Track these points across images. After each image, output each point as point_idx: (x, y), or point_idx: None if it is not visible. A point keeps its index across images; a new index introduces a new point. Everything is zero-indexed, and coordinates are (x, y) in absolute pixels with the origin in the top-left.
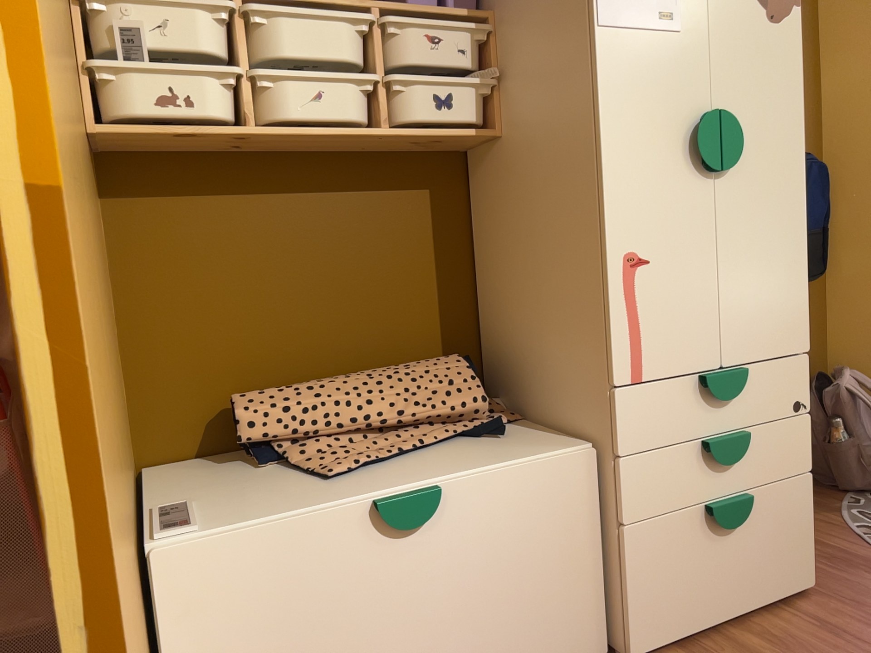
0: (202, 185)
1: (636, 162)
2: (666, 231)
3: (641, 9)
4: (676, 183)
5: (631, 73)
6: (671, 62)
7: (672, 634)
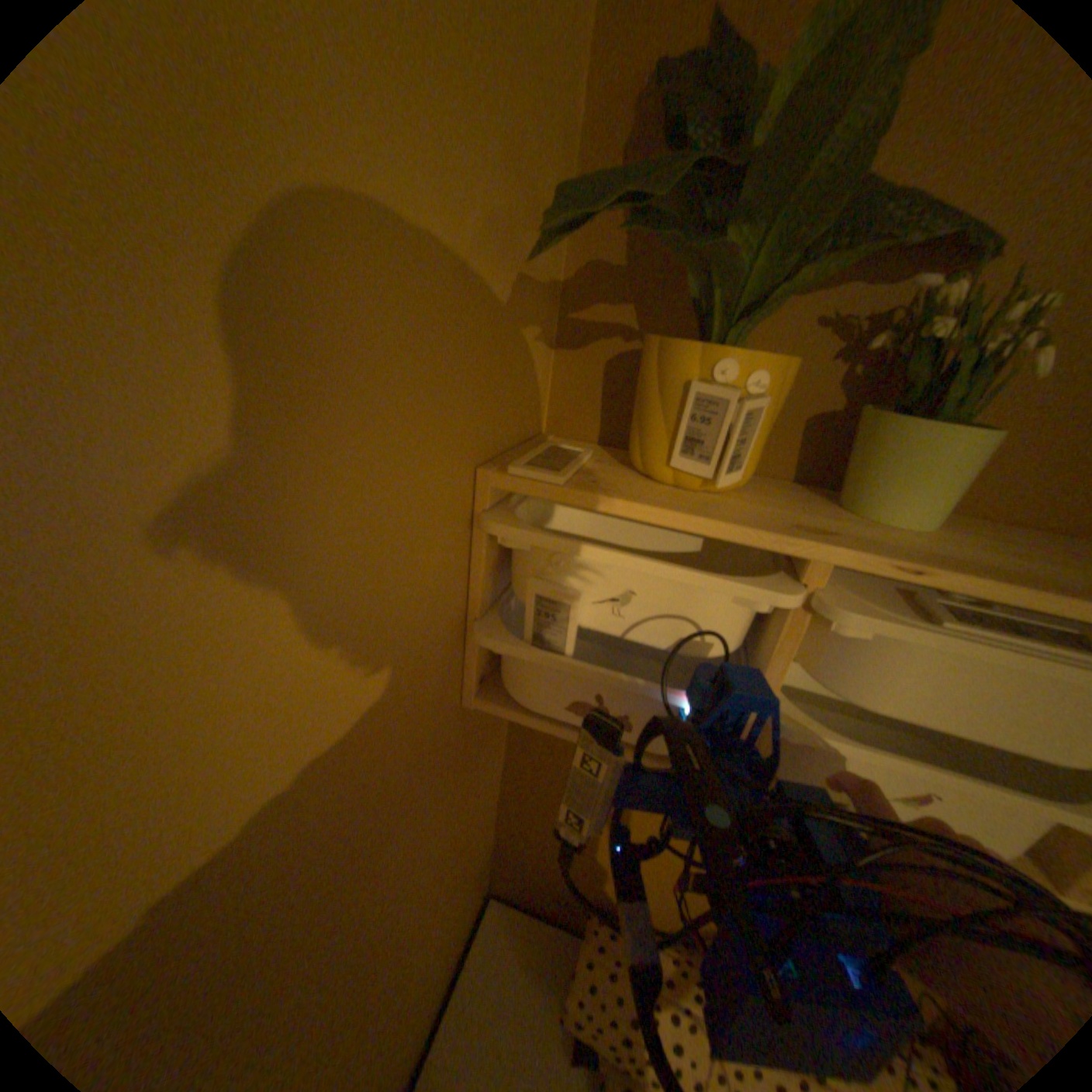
0: None
1: None
2: None
3: None
4: None
5: None
6: None
7: None
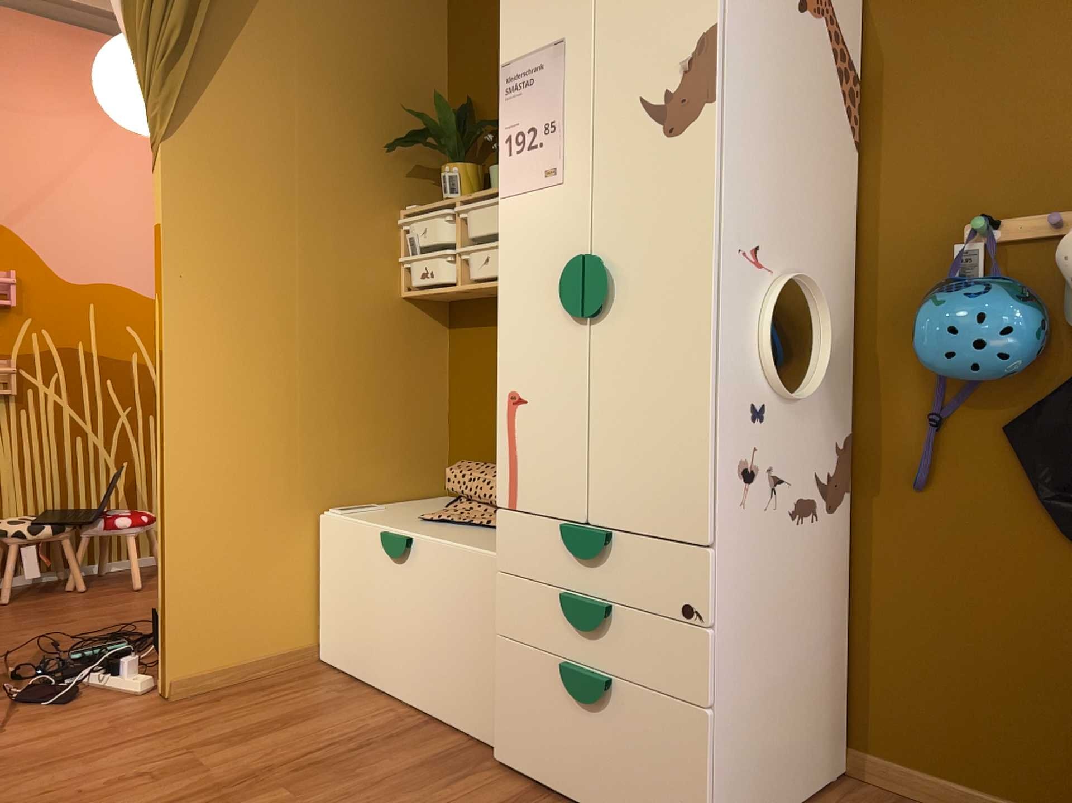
0: (485, 318)
1: (519, 310)
2: (541, 373)
3: (530, 172)
4: (551, 328)
5: (520, 231)
6: (552, 213)
7: (526, 767)
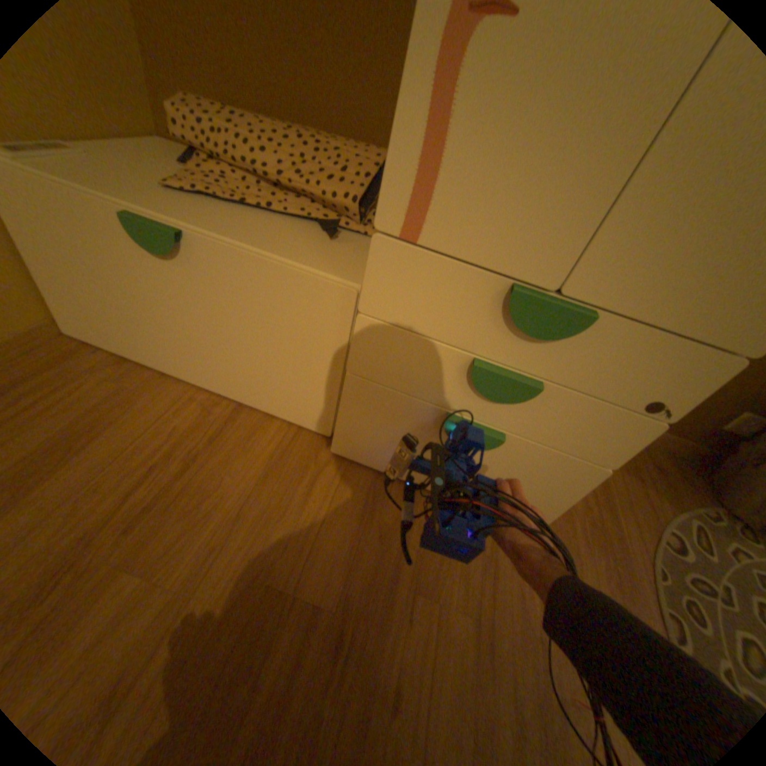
0: None
1: None
2: None
3: None
4: None
5: None
6: None
7: (371, 461)
